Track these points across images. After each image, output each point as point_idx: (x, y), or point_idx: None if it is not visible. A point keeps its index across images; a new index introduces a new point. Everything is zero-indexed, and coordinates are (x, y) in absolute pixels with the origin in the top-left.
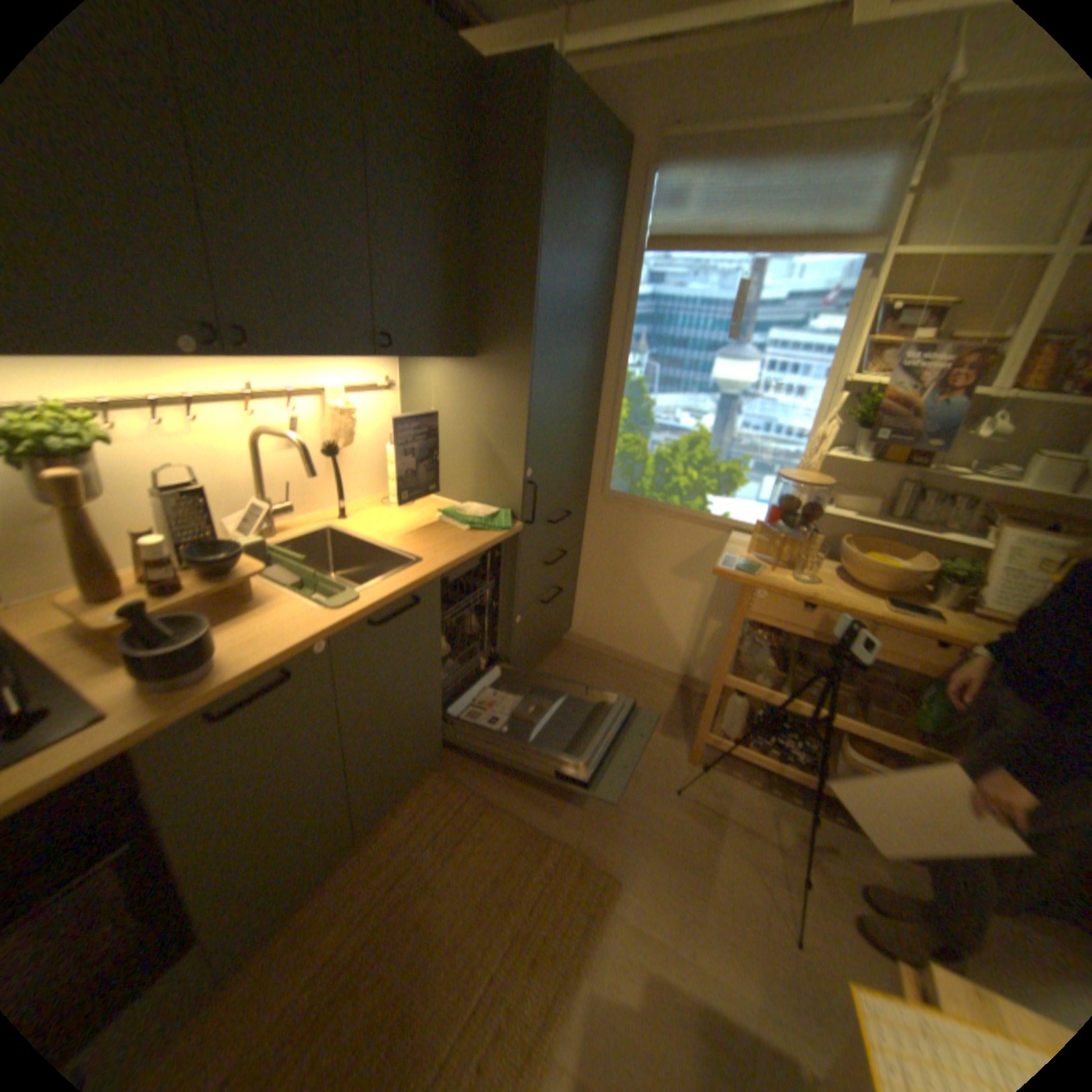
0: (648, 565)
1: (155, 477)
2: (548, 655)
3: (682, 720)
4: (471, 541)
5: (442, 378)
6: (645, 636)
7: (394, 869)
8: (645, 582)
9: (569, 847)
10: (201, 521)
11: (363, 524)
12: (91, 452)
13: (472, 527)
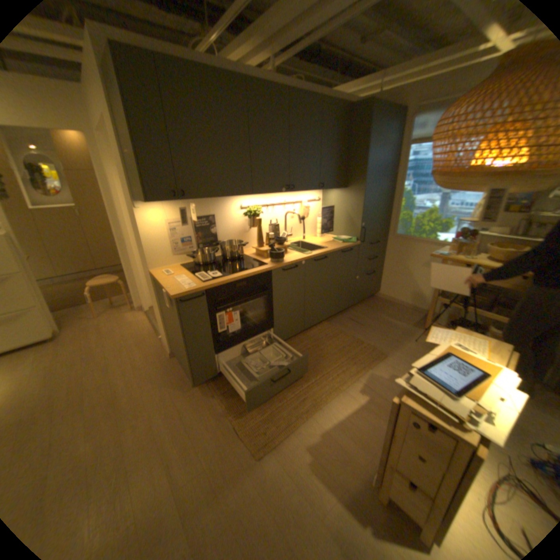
0: (412, 263)
1: (266, 224)
2: (369, 300)
3: (423, 324)
4: (341, 245)
5: (335, 196)
6: (410, 293)
7: (314, 339)
8: (410, 270)
9: (369, 345)
10: (276, 233)
11: (309, 241)
12: (258, 216)
13: (342, 242)
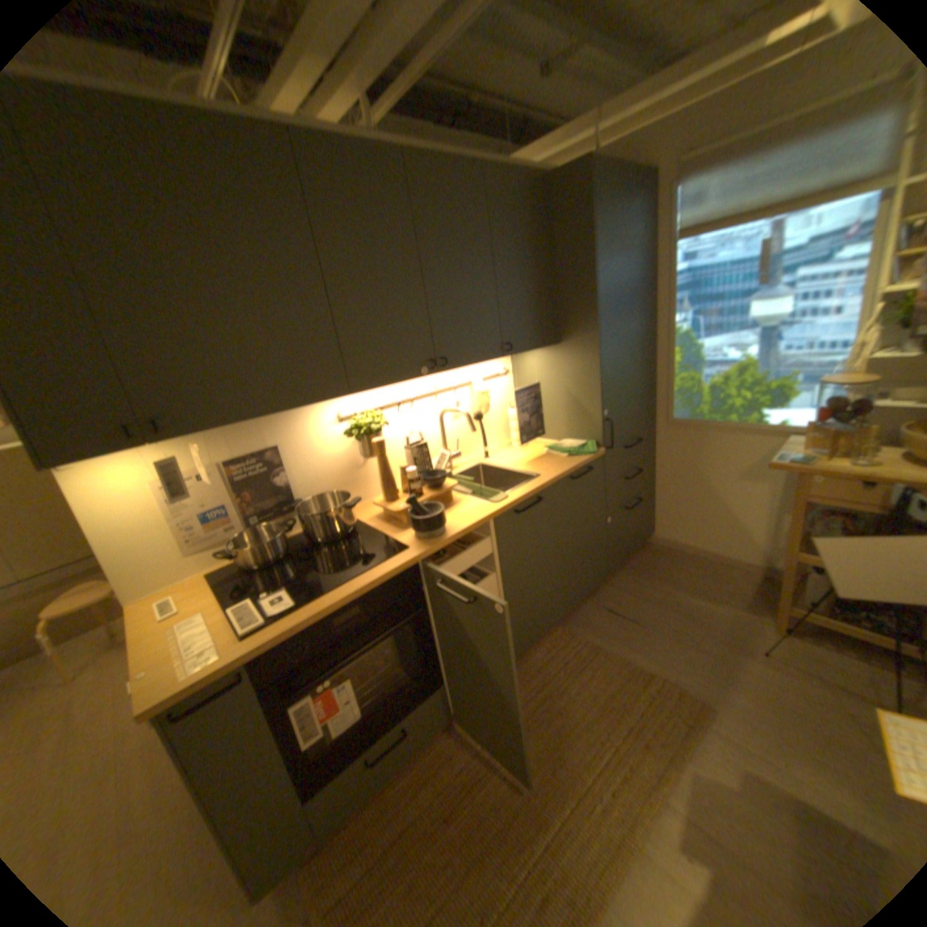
0: (717, 474)
1: (401, 441)
2: (637, 554)
3: (768, 603)
4: (569, 463)
5: (538, 361)
6: (723, 535)
7: (541, 681)
8: (716, 489)
9: (668, 682)
10: (425, 461)
11: (499, 460)
12: (380, 431)
13: (569, 454)
